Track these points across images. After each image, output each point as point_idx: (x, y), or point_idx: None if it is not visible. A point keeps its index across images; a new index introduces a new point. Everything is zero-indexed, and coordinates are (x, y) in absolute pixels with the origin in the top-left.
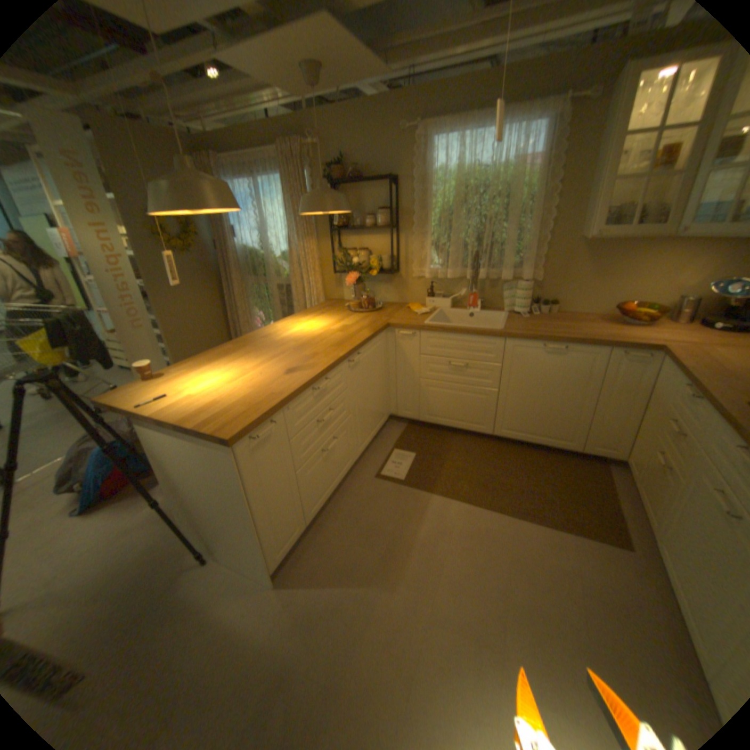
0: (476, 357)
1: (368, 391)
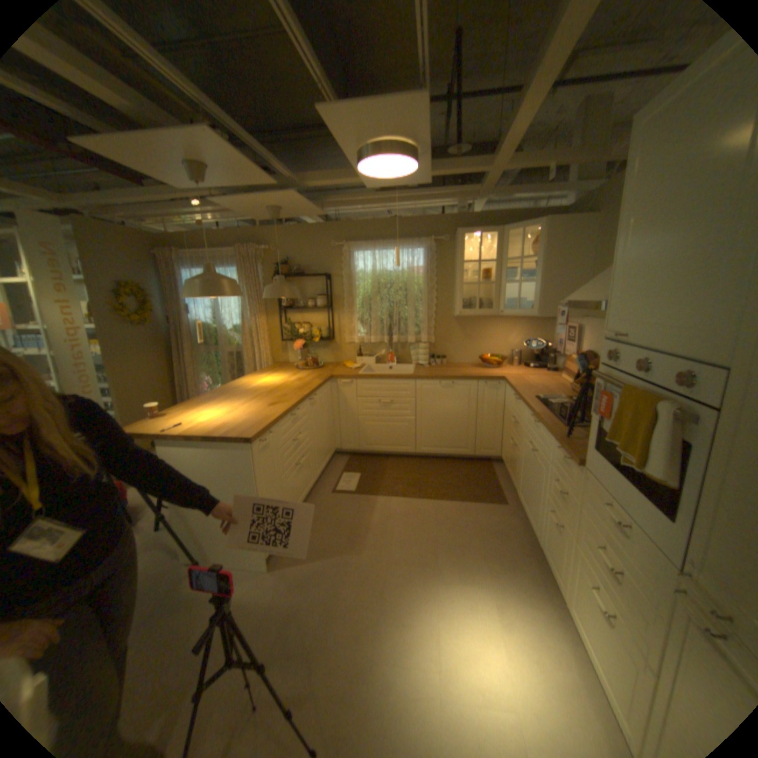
0: (397, 395)
1: (321, 426)
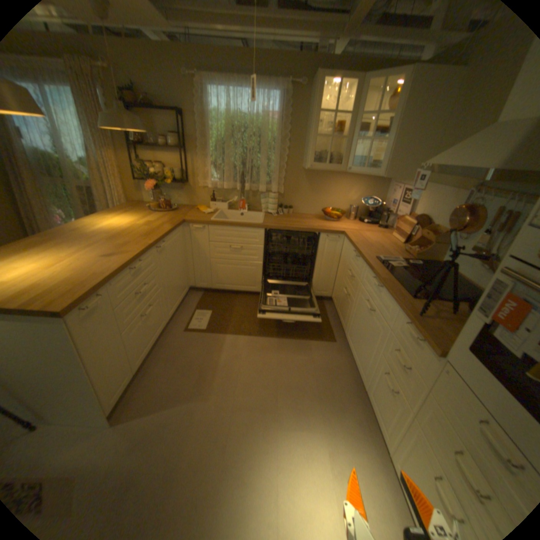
0: (247, 242)
1: (173, 270)
